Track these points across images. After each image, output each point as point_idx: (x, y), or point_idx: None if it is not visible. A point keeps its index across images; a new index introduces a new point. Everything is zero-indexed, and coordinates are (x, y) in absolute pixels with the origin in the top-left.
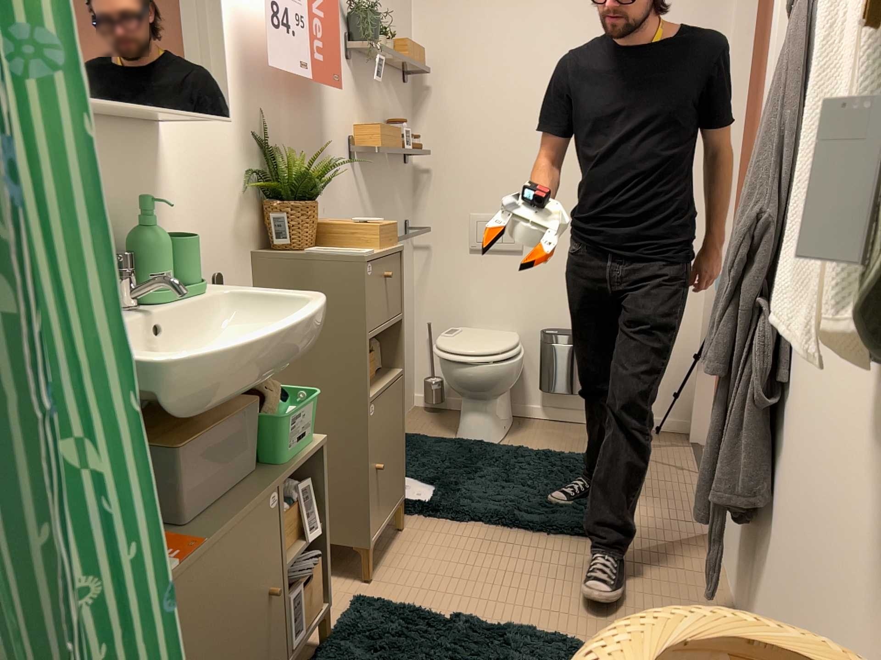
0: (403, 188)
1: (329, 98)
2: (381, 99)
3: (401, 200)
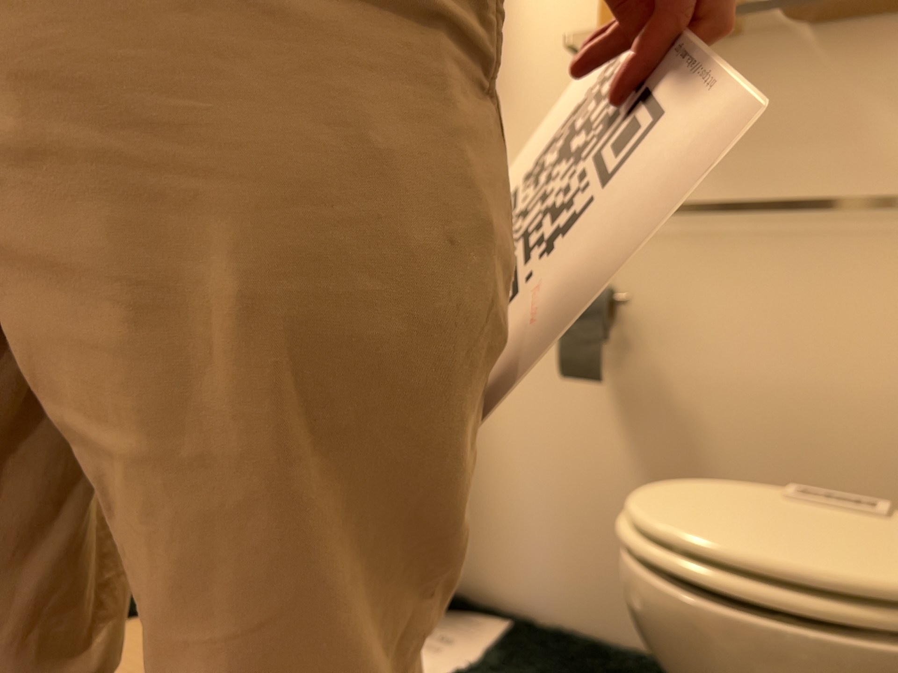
0: None
1: None
2: None
3: None
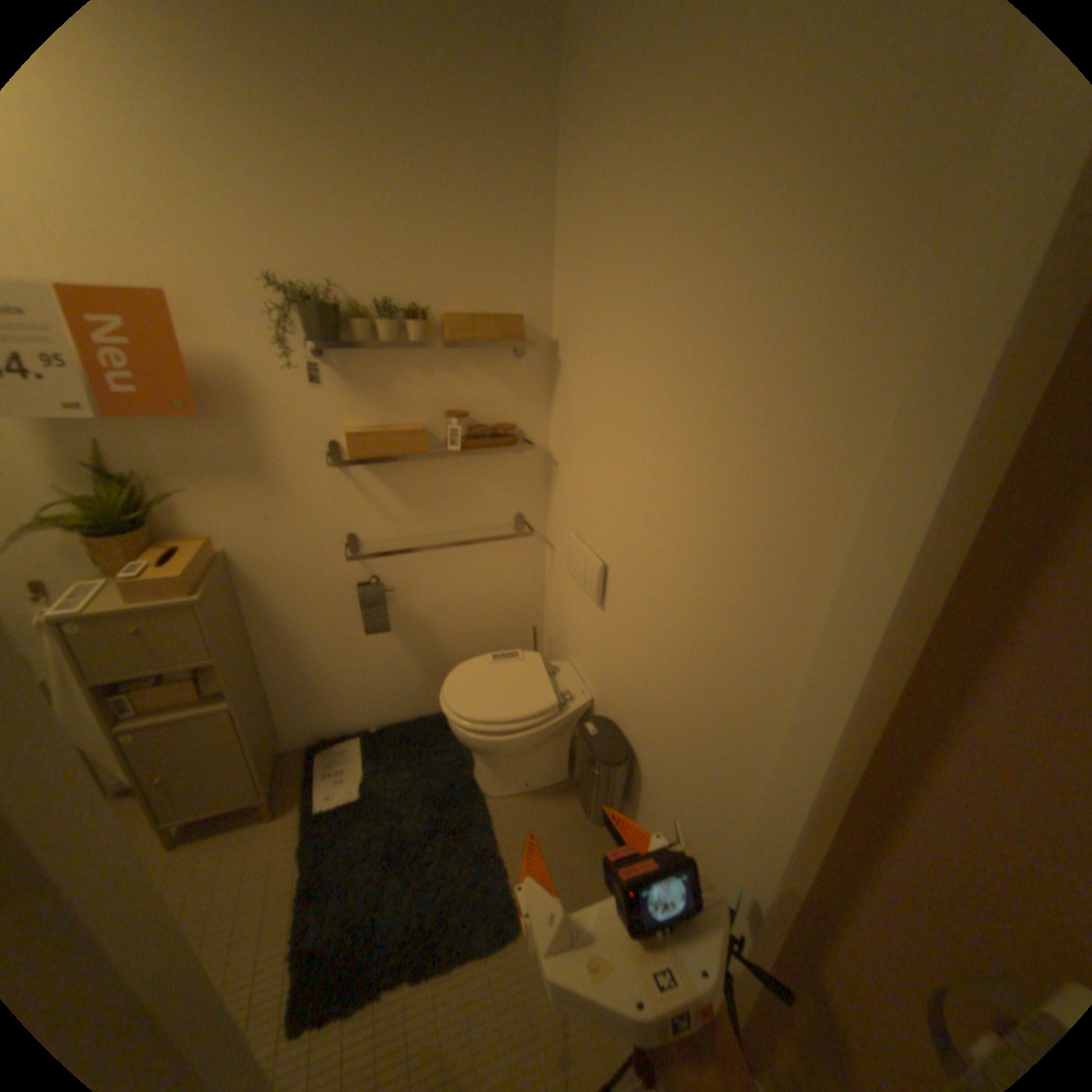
0: (506, 477)
1: (256, 402)
2: (427, 381)
3: (499, 490)
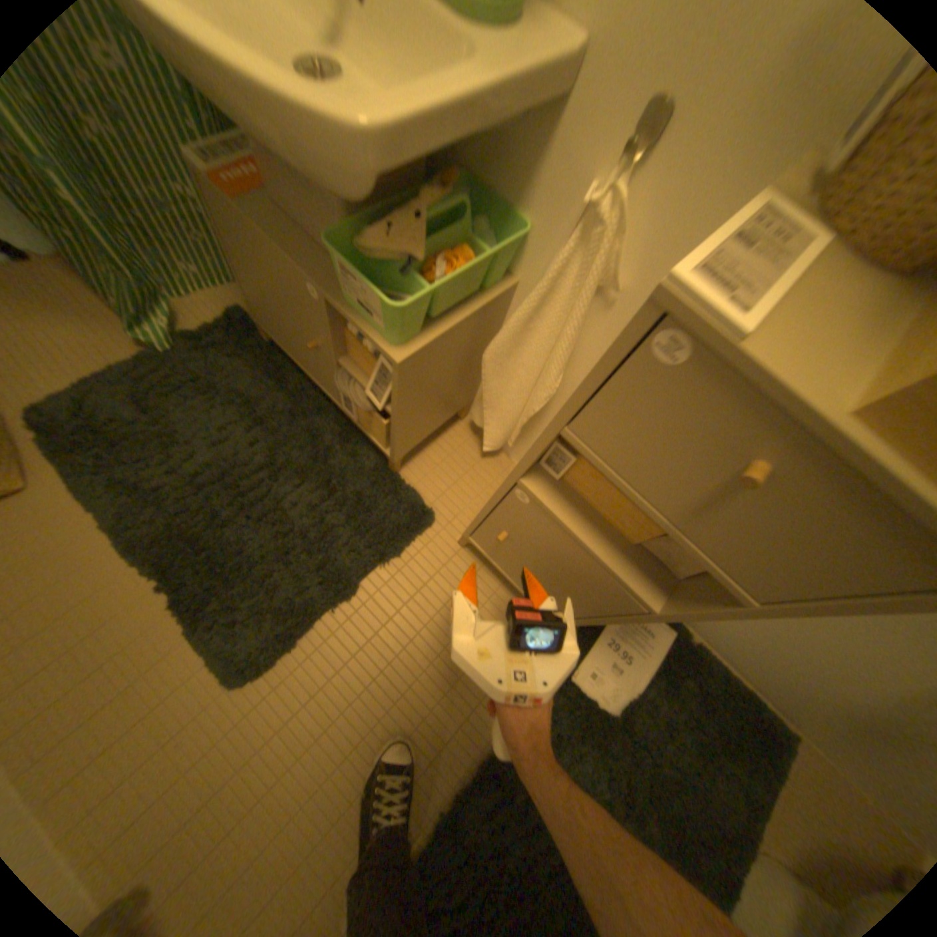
0: None
1: None
2: None
3: None
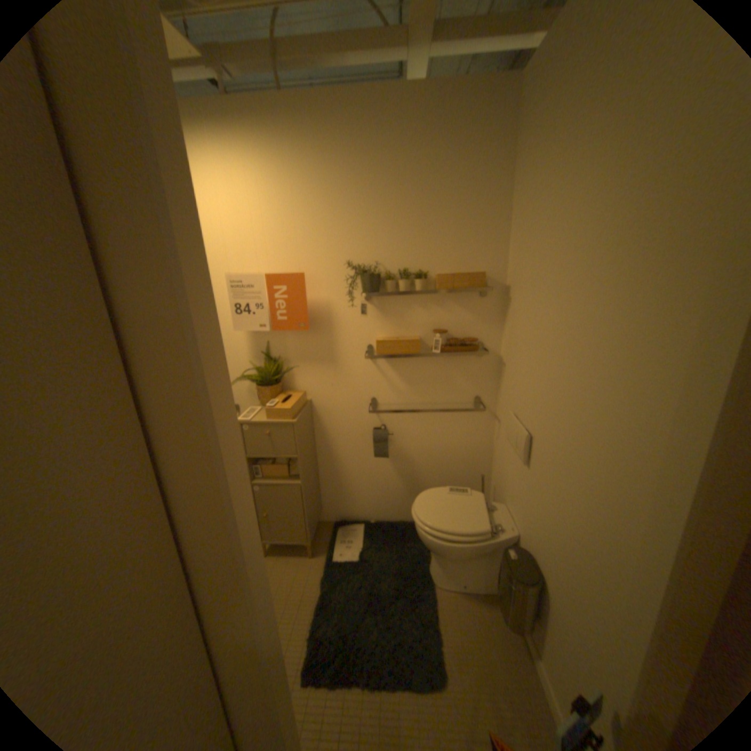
0: (470, 372)
1: (336, 325)
2: (424, 313)
3: (465, 380)
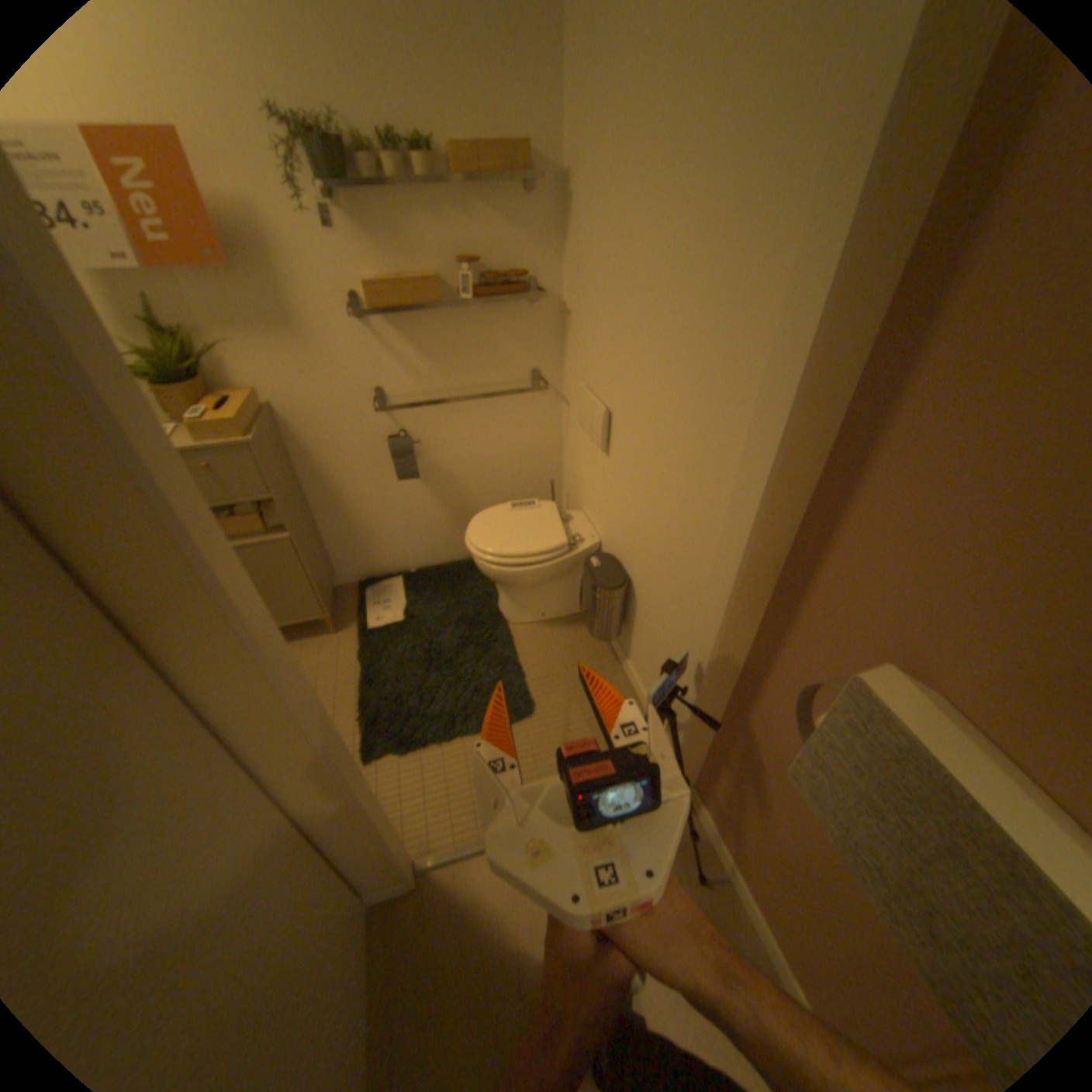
0: (521, 331)
1: (277, 253)
2: (437, 225)
3: (515, 345)
